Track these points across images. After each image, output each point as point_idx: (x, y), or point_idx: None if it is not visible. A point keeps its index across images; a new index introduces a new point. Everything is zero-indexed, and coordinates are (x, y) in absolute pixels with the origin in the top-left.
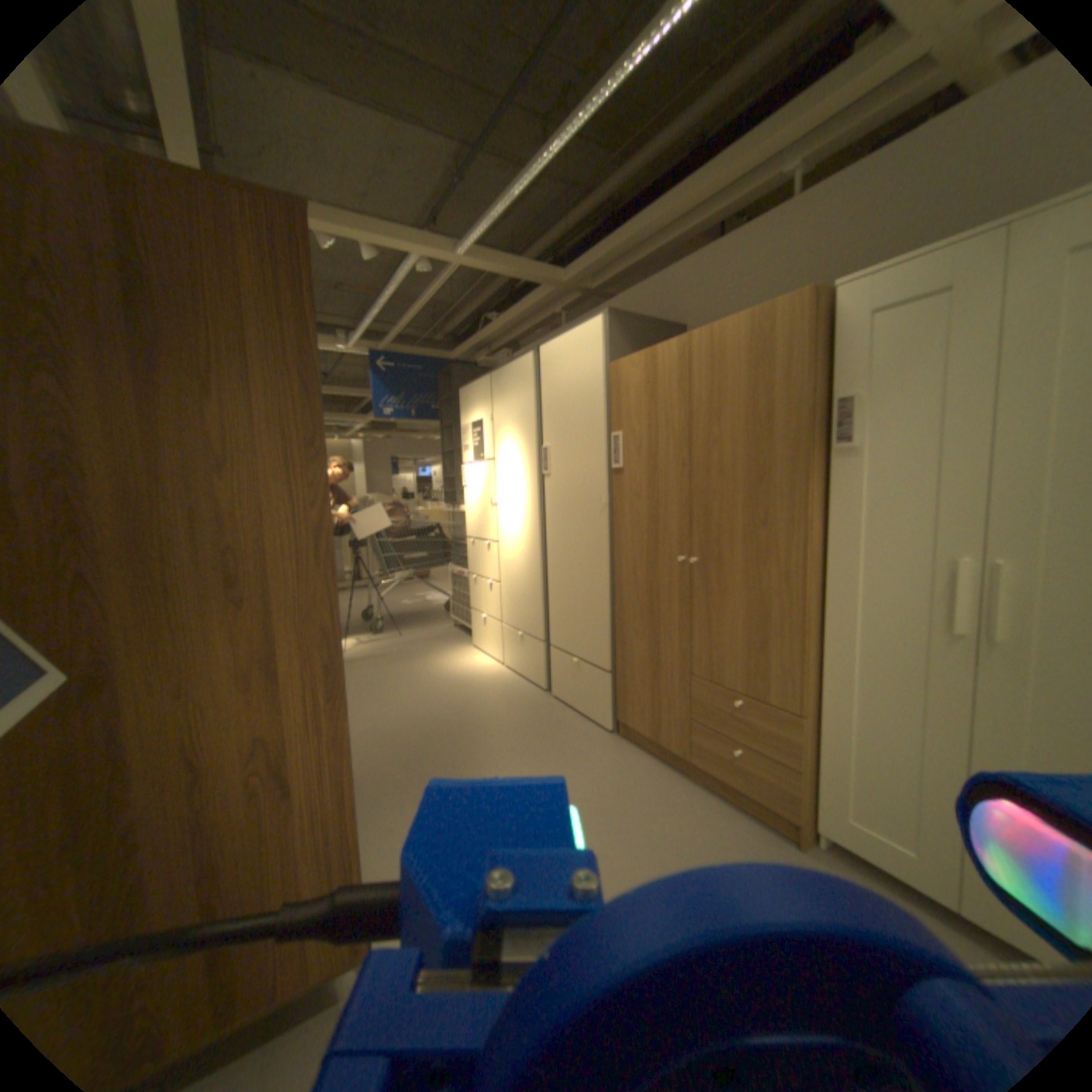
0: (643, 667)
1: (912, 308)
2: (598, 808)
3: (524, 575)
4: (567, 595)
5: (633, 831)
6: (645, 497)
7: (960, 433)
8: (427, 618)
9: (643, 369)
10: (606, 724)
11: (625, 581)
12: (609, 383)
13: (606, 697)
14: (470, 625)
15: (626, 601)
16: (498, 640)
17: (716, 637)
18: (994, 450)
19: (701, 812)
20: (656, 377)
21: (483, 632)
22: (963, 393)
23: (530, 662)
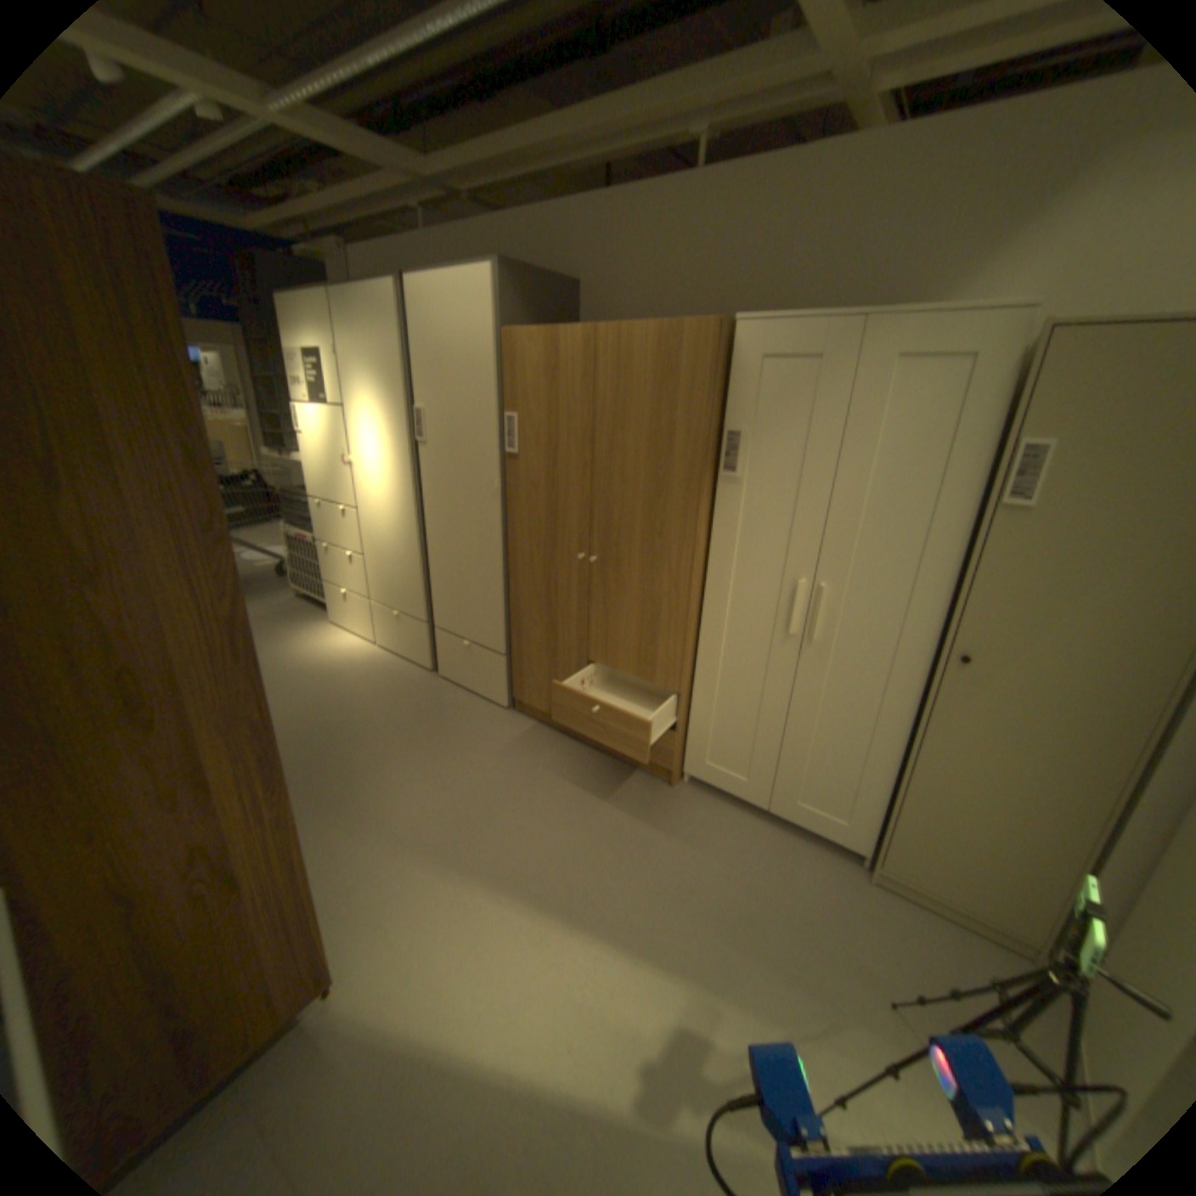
0: (545, 651)
1: (797, 365)
2: (512, 783)
3: (403, 551)
4: (460, 577)
5: (546, 797)
6: (550, 490)
7: (816, 483)
8: (261, 588)
9: (549, 351)
10: (507, 701)
11: (527, 570)
12: (506, 353)
13: (506, 677)
14: (330, 599)
15: (527, 590)
16: (372, 618)
17: (616, 628)
18: (835, 501)
19: (599, 768)
20: (564, 364)
21: (350, 608)
22: (822, 451)
23: (416, 642)
